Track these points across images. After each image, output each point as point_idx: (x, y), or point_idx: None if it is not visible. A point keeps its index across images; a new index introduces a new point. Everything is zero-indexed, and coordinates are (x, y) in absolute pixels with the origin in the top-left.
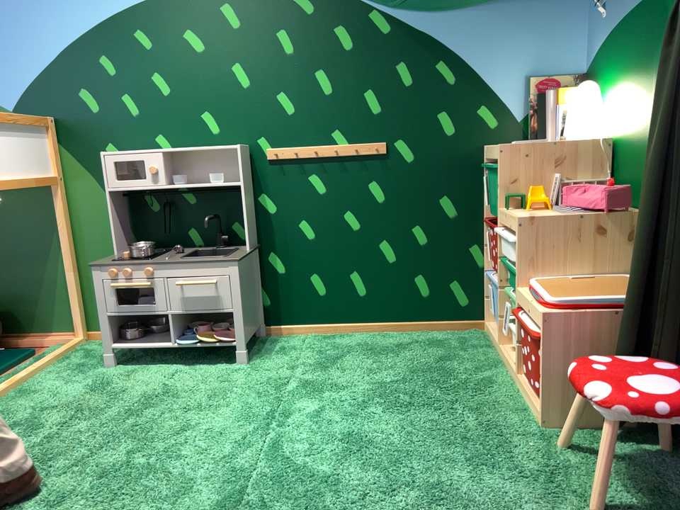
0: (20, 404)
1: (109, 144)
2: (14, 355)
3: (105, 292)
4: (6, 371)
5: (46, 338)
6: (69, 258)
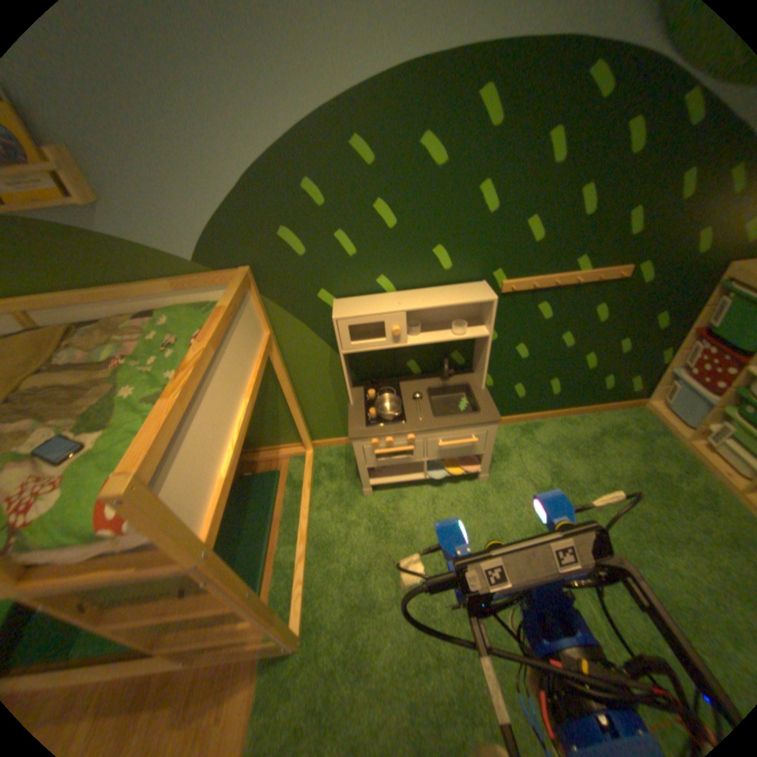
0: (330, 565)
1: (322, 290)
2: (267, 482)
3: (366, 453)
4: (275, 506)
5: (279, 452)
6: (293, 399)
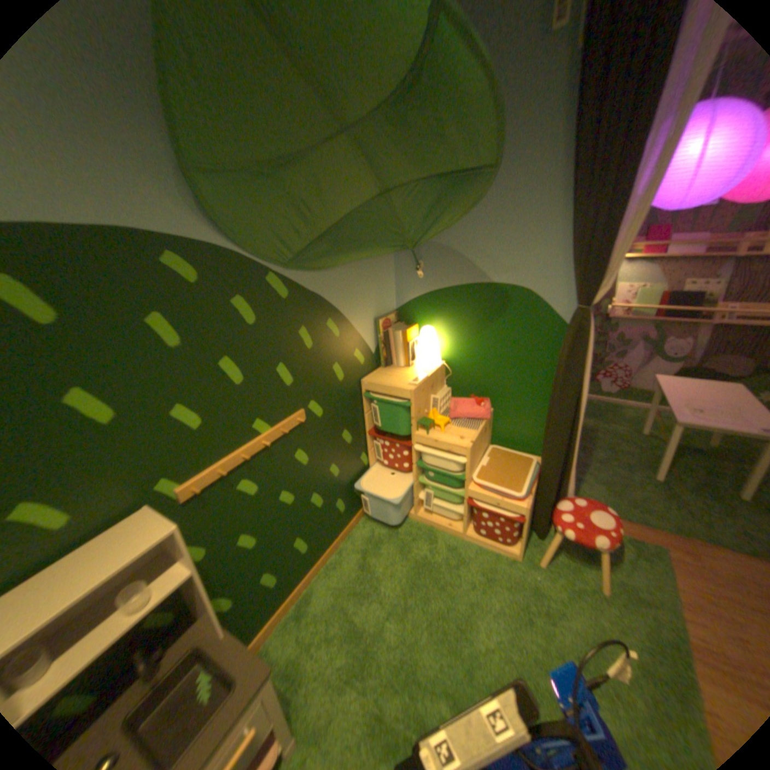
0: None
1: None
2: None
3: None
4: None
5: None
6: None
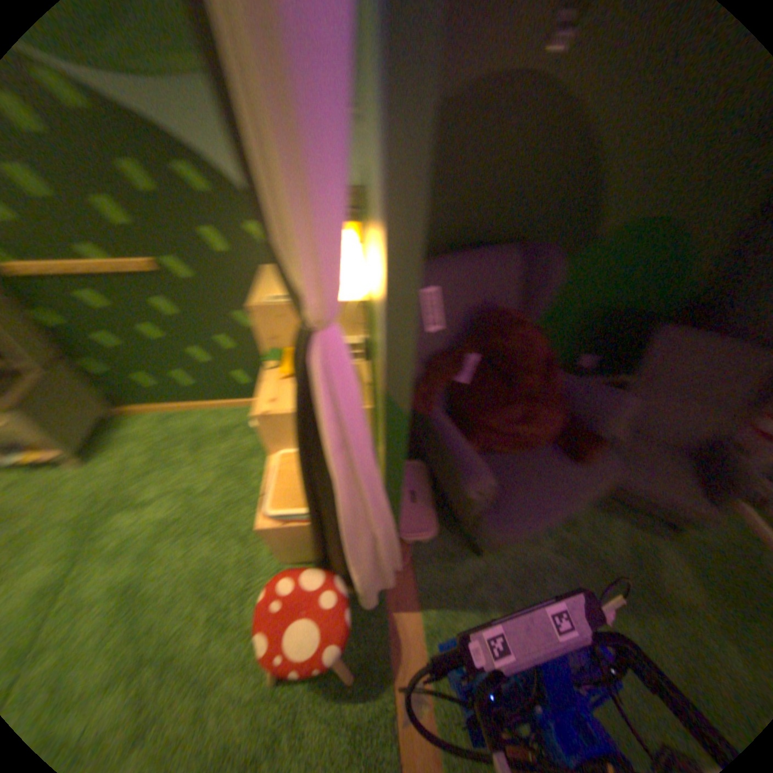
0: None
1: None
2: None
3: None
4: None
5: None
6: None
